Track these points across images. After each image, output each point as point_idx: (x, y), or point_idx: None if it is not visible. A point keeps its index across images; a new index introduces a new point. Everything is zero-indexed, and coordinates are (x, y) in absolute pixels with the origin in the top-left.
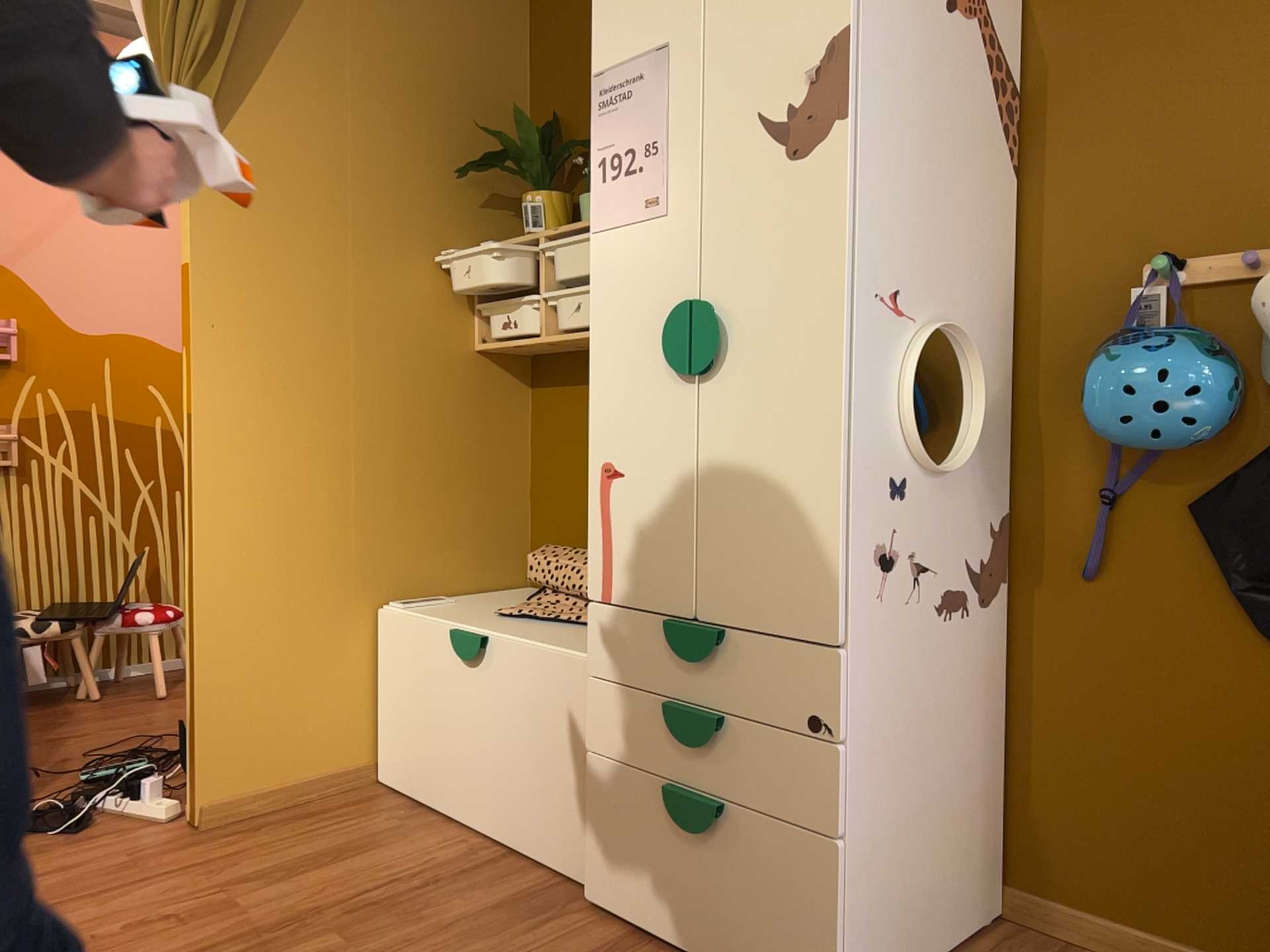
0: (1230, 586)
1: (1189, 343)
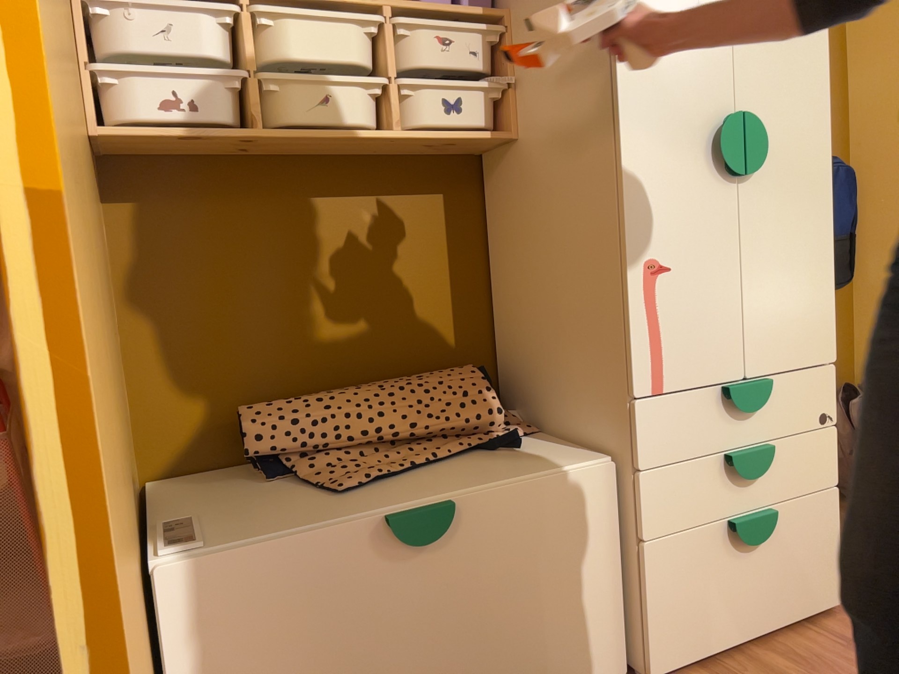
0: None
1: None
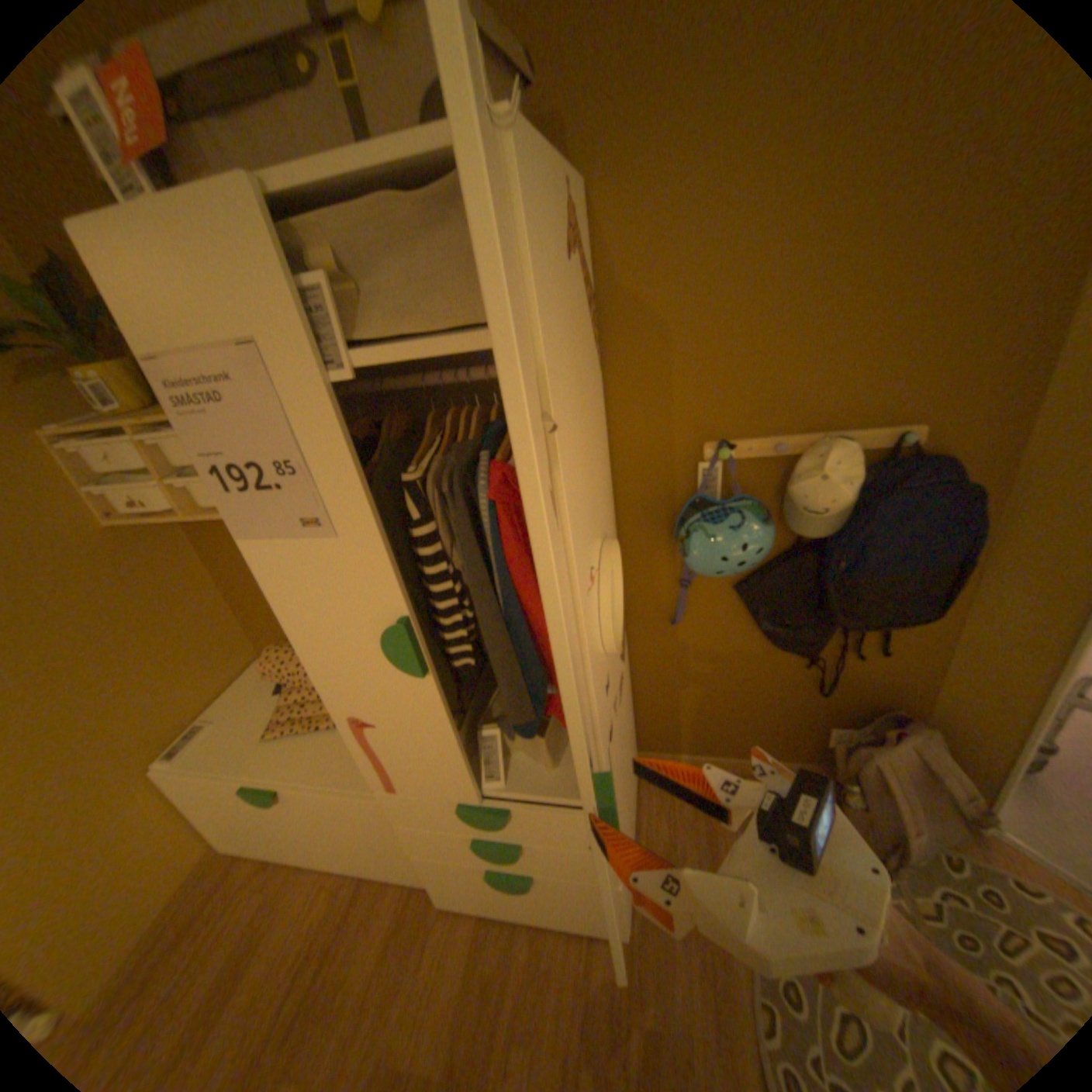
0: (759, 628)
1: (753, 517)
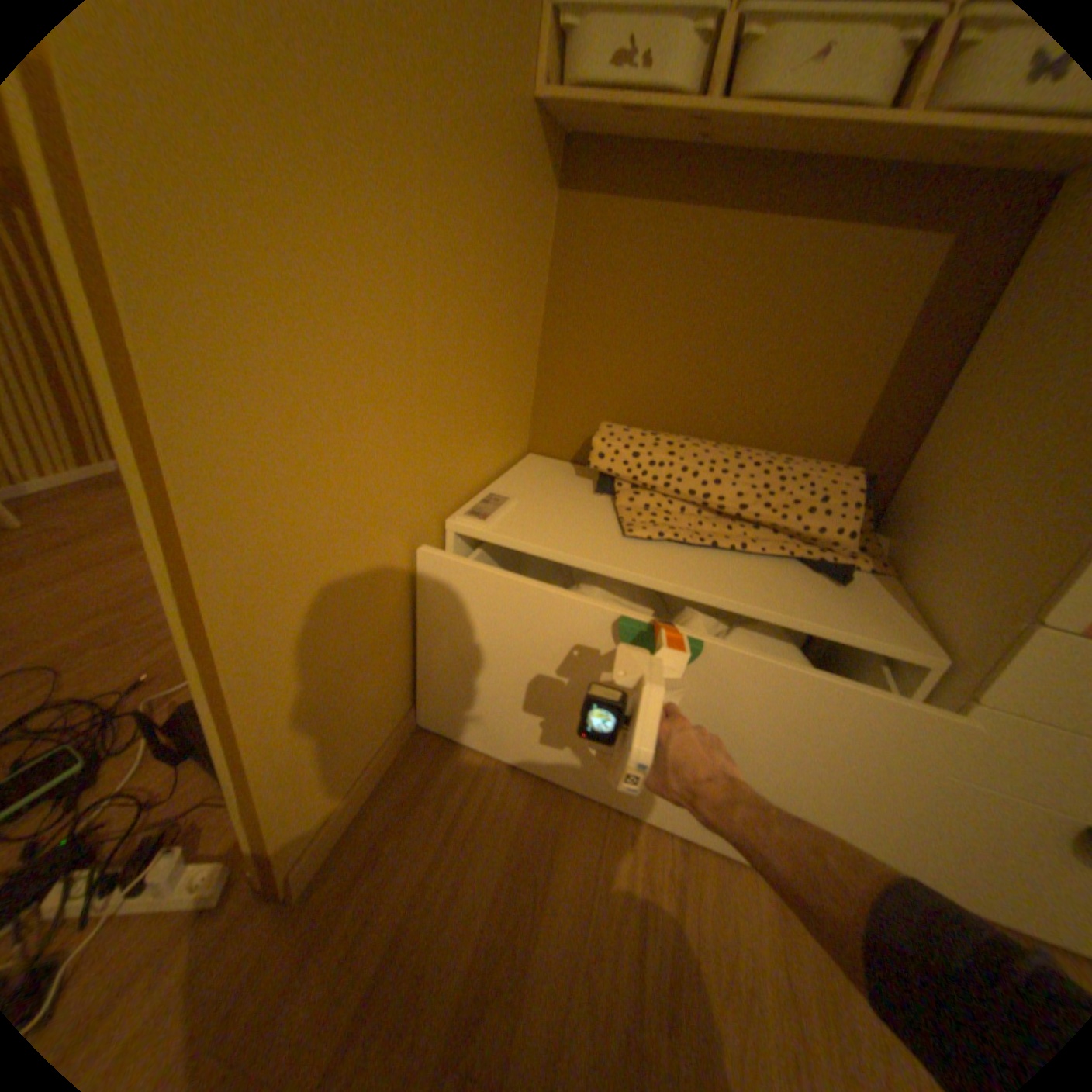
0: None
1: None
